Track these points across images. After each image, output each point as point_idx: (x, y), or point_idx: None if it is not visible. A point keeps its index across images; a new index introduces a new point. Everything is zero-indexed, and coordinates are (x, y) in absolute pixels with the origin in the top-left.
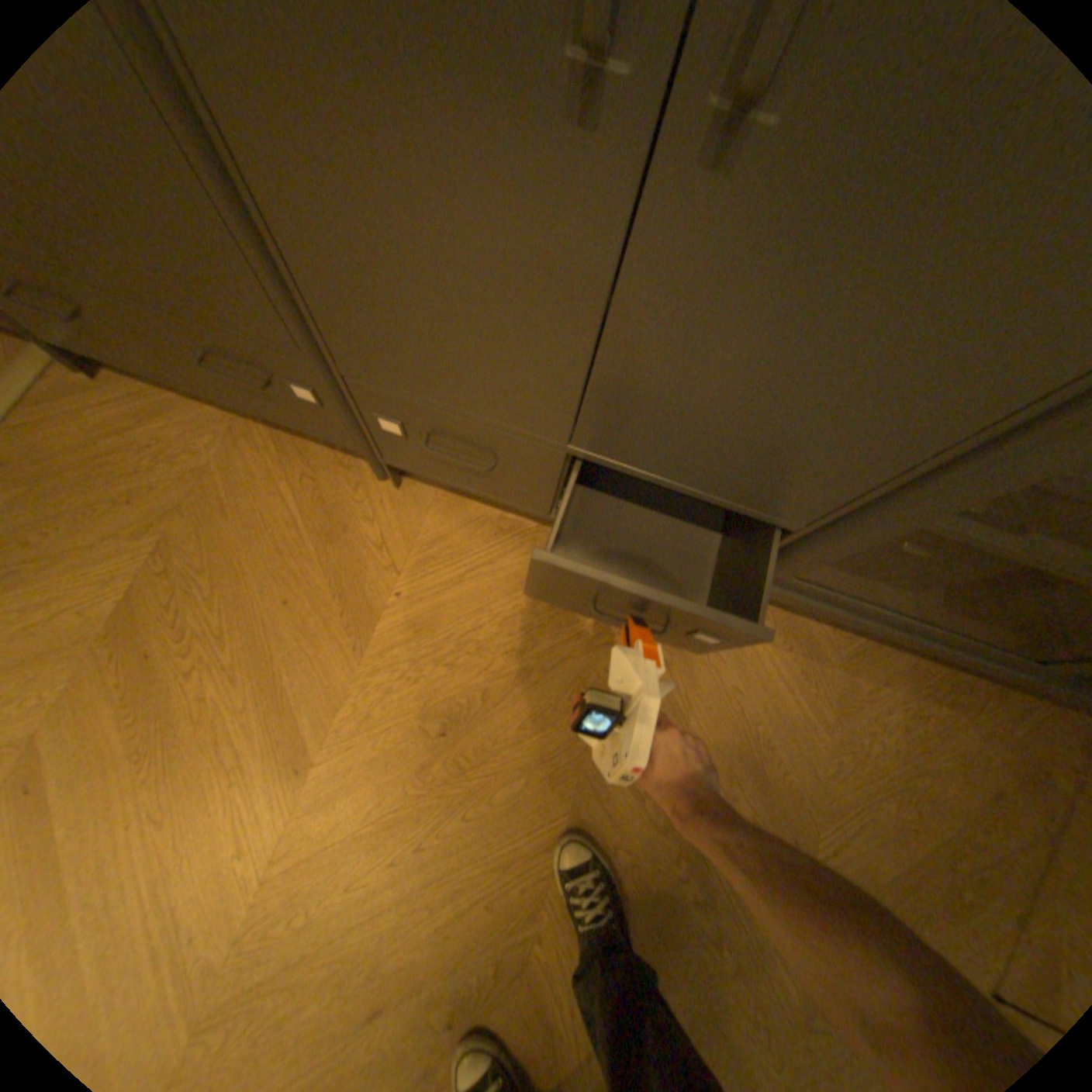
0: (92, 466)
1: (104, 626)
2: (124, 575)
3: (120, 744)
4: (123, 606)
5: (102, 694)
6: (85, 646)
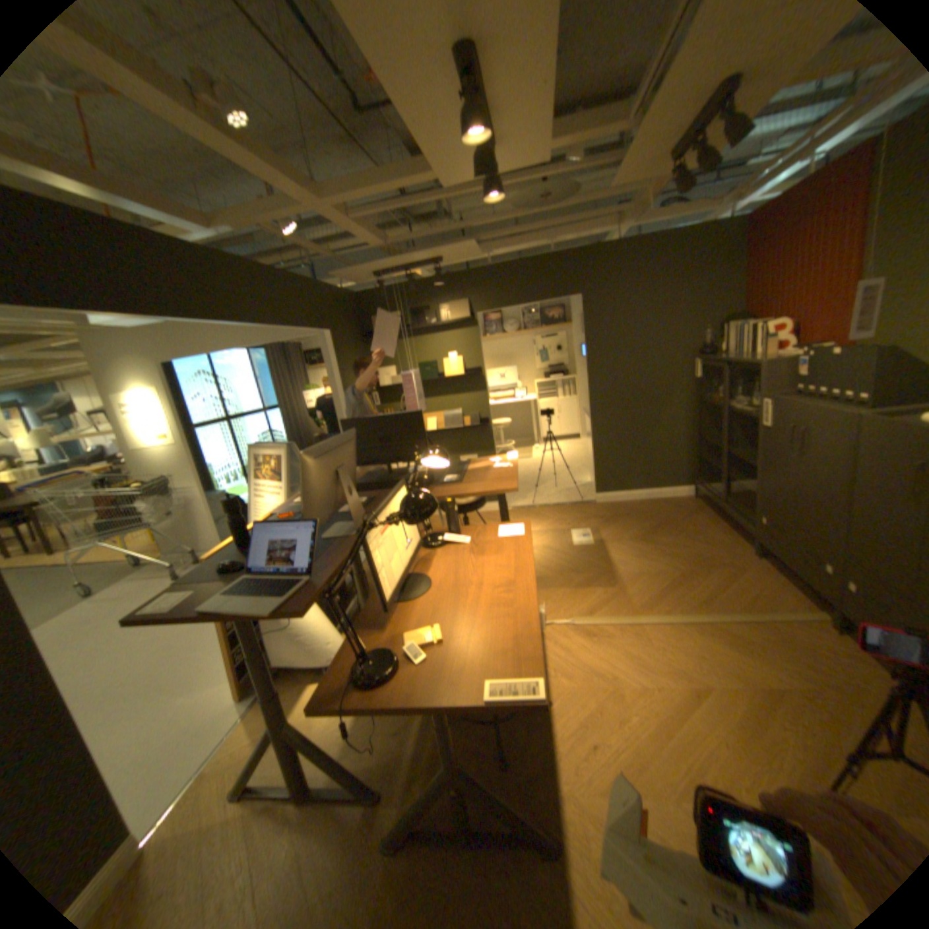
0: (814, 655)
1: (770, 691)
2: (793, 687)
3: (741, 720)
4: (783, 693)
5: (749, 704)
6: (757, 689)
